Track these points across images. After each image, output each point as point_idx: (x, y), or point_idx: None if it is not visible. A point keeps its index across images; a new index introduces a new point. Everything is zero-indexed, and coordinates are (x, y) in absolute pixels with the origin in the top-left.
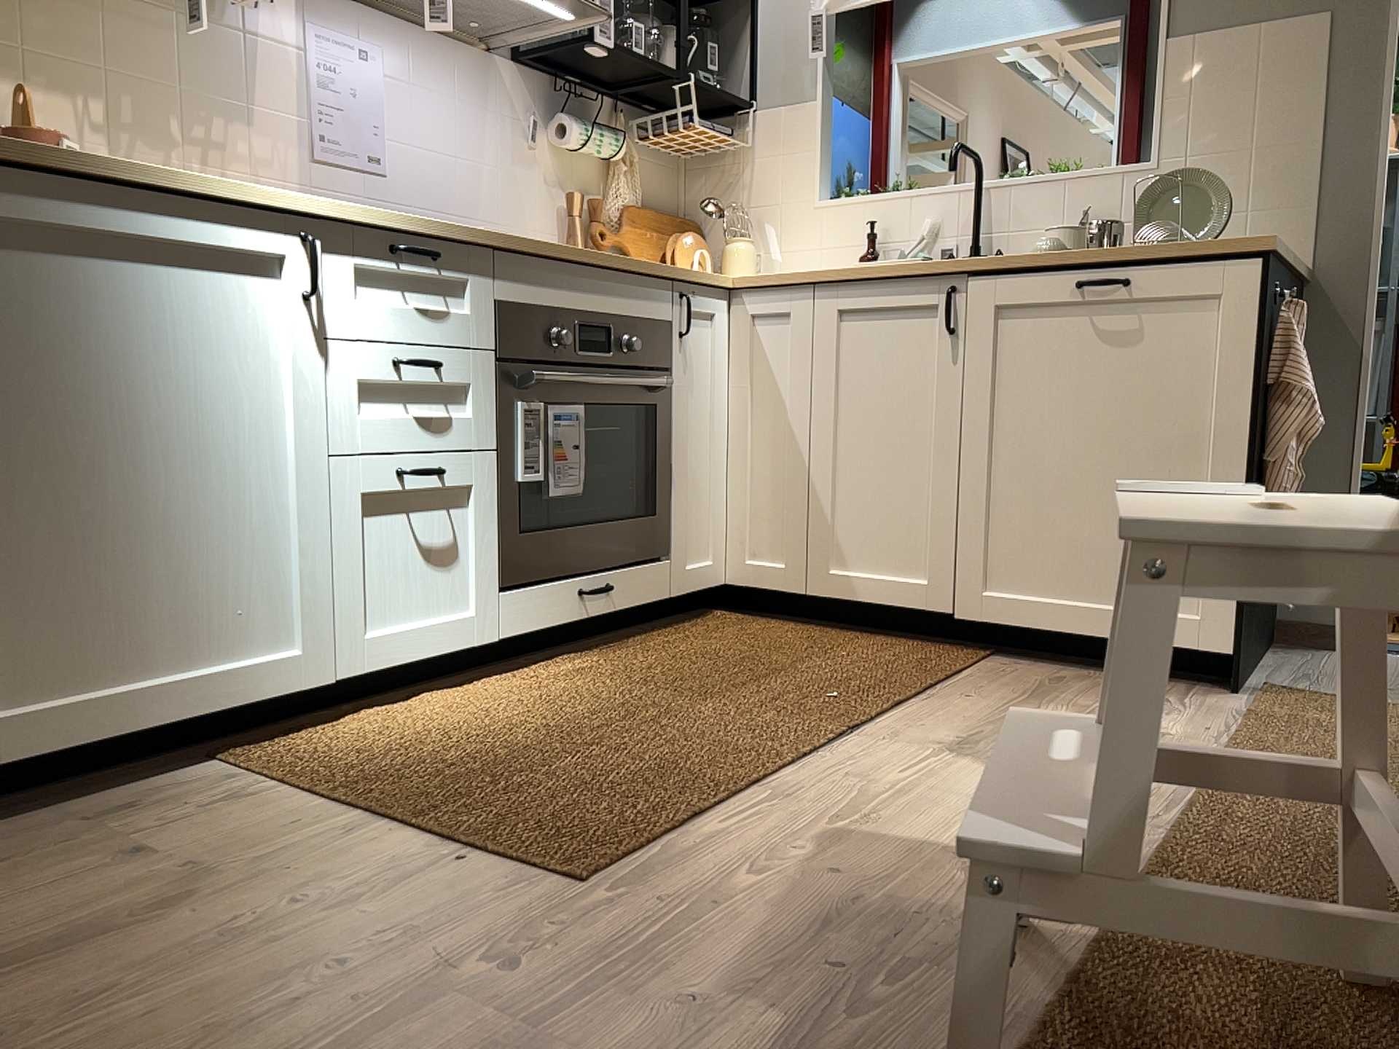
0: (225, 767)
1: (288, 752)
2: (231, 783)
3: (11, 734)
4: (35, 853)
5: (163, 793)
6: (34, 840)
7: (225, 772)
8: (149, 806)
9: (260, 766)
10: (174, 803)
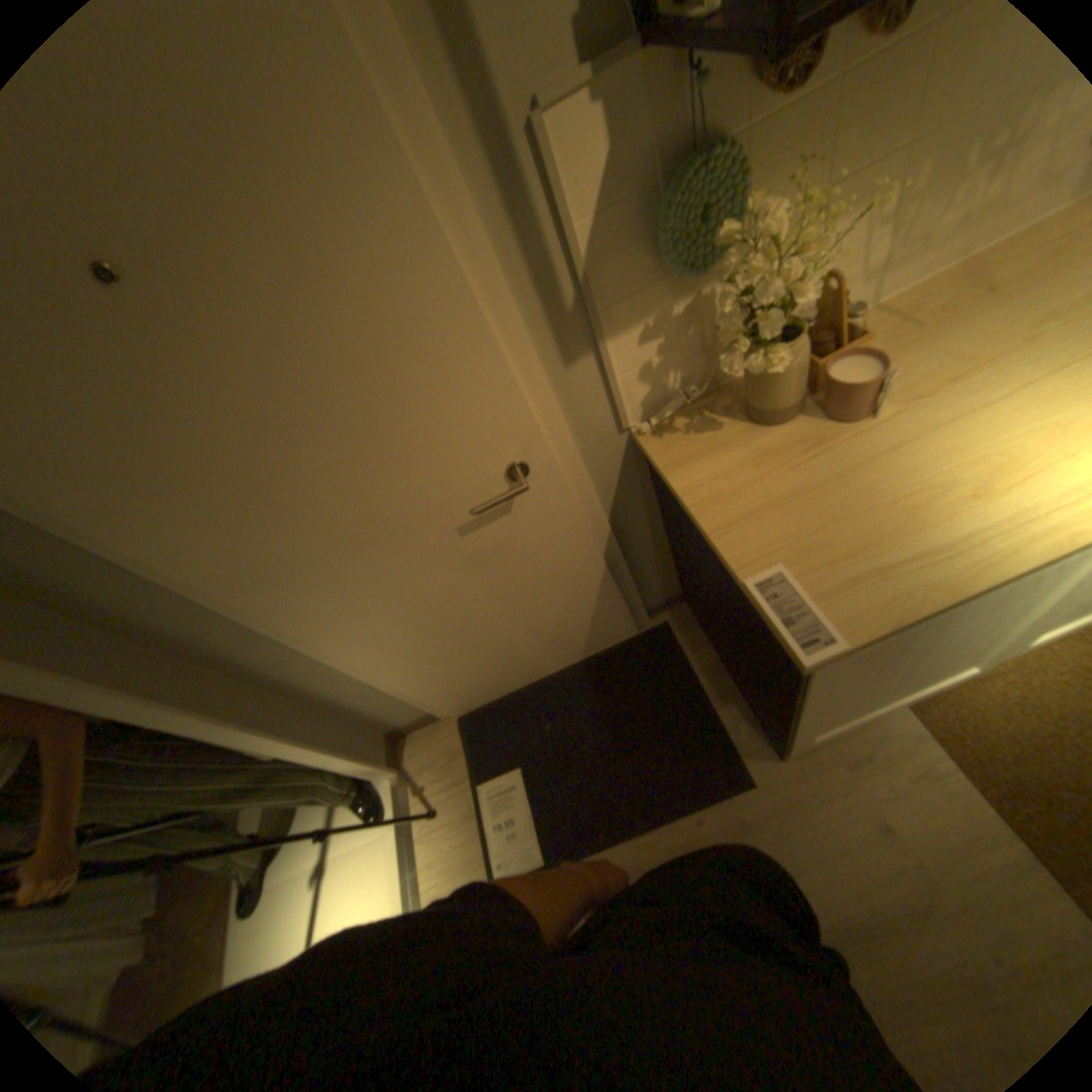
0: (919, 729)
1: (959, 723)
2: (929, 761)
3: (820, 744)
4: (835, 801)
5: (890, 760)
6: (830, 781)
7: (922, 742)
8: (882, 763)
9: (944, 741)
10: (899, 777)
